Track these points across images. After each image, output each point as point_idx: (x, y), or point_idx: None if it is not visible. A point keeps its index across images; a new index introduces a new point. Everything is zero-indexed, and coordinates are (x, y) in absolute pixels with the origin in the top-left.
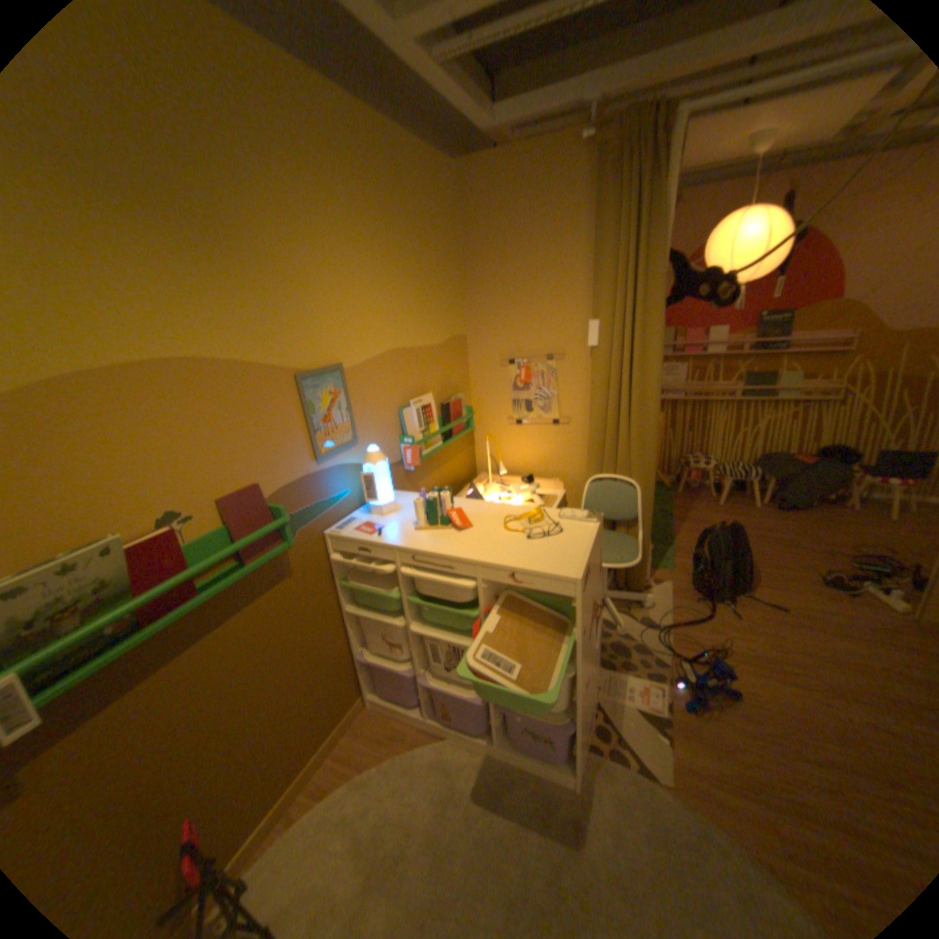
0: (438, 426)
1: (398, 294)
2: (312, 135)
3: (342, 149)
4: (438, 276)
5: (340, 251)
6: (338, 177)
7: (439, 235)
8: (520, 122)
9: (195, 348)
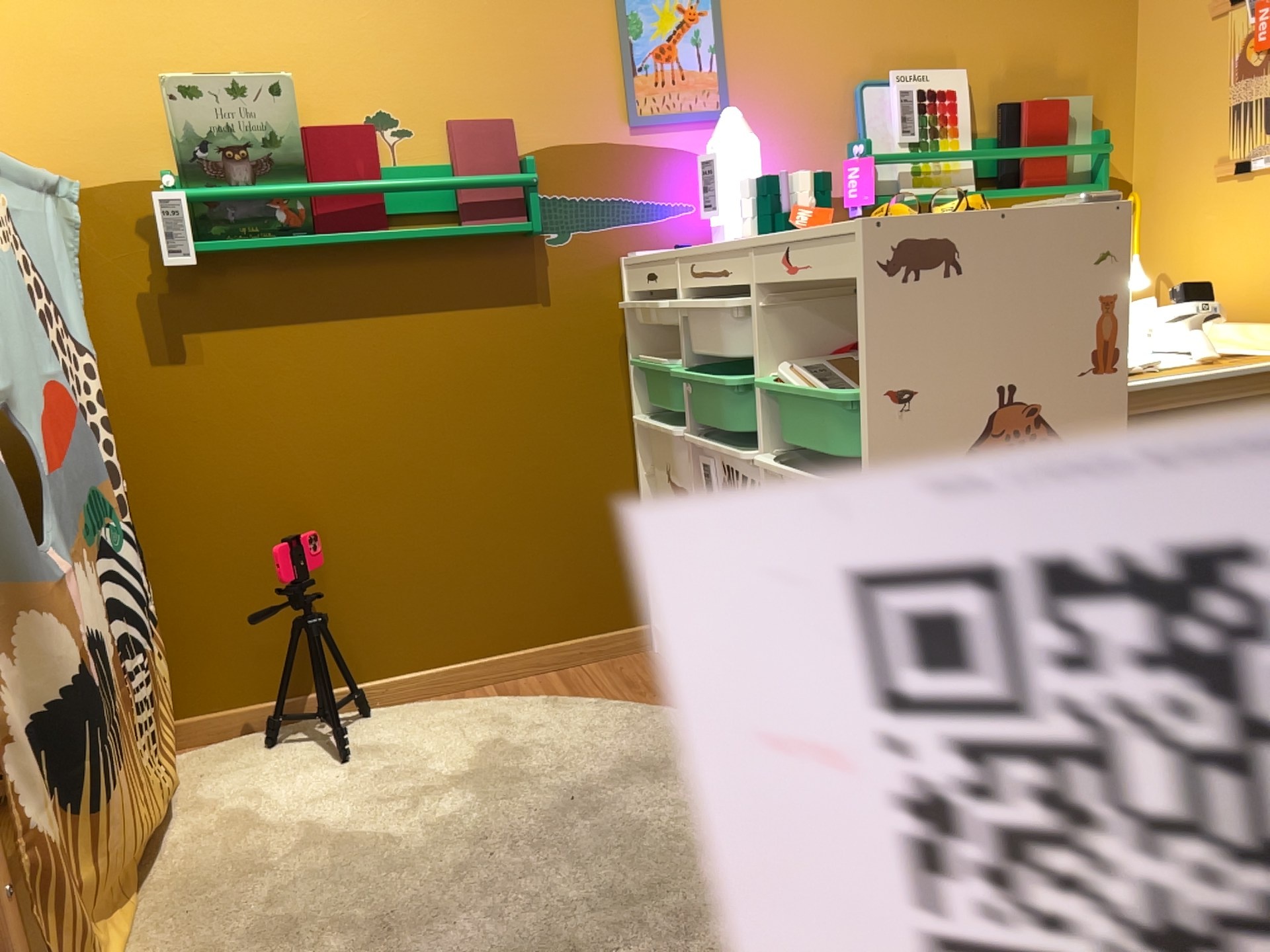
0: (970, 150)
1: None
2: None
3: None
4: None
5: None
6: None
7: None
8: None
9: None
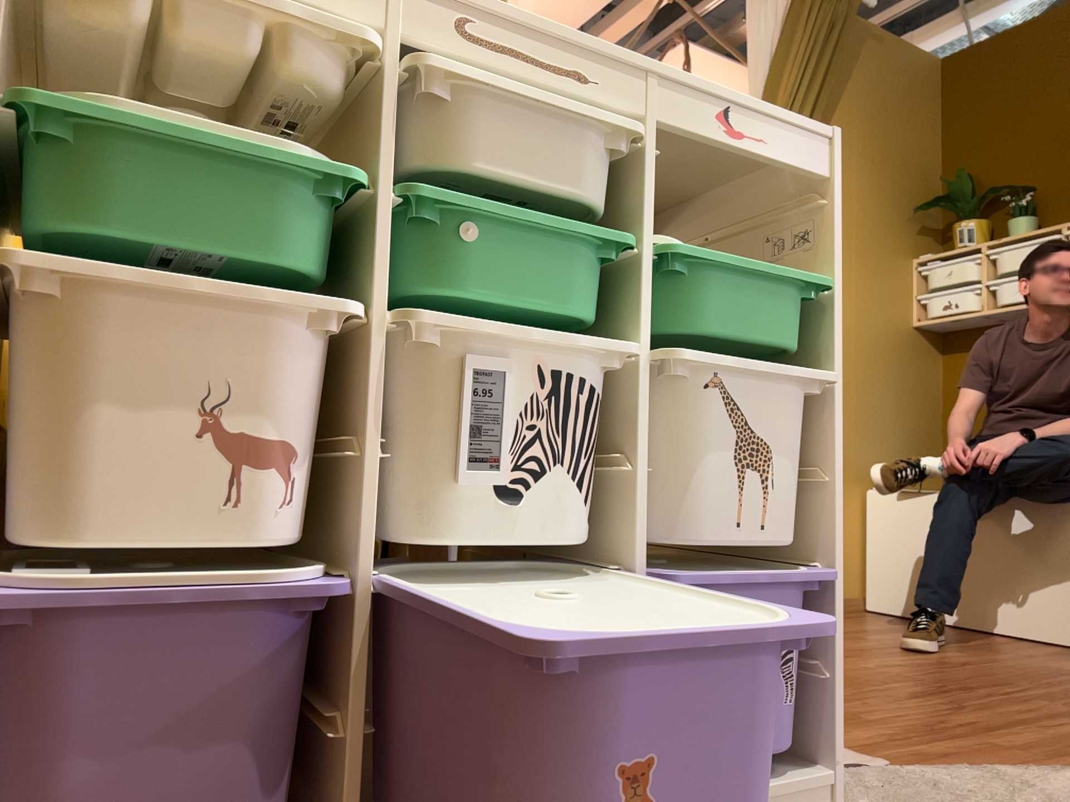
0: None
1: None
2: None
3: None
4: None
5: None
6: None
7: None
8: None
9: None
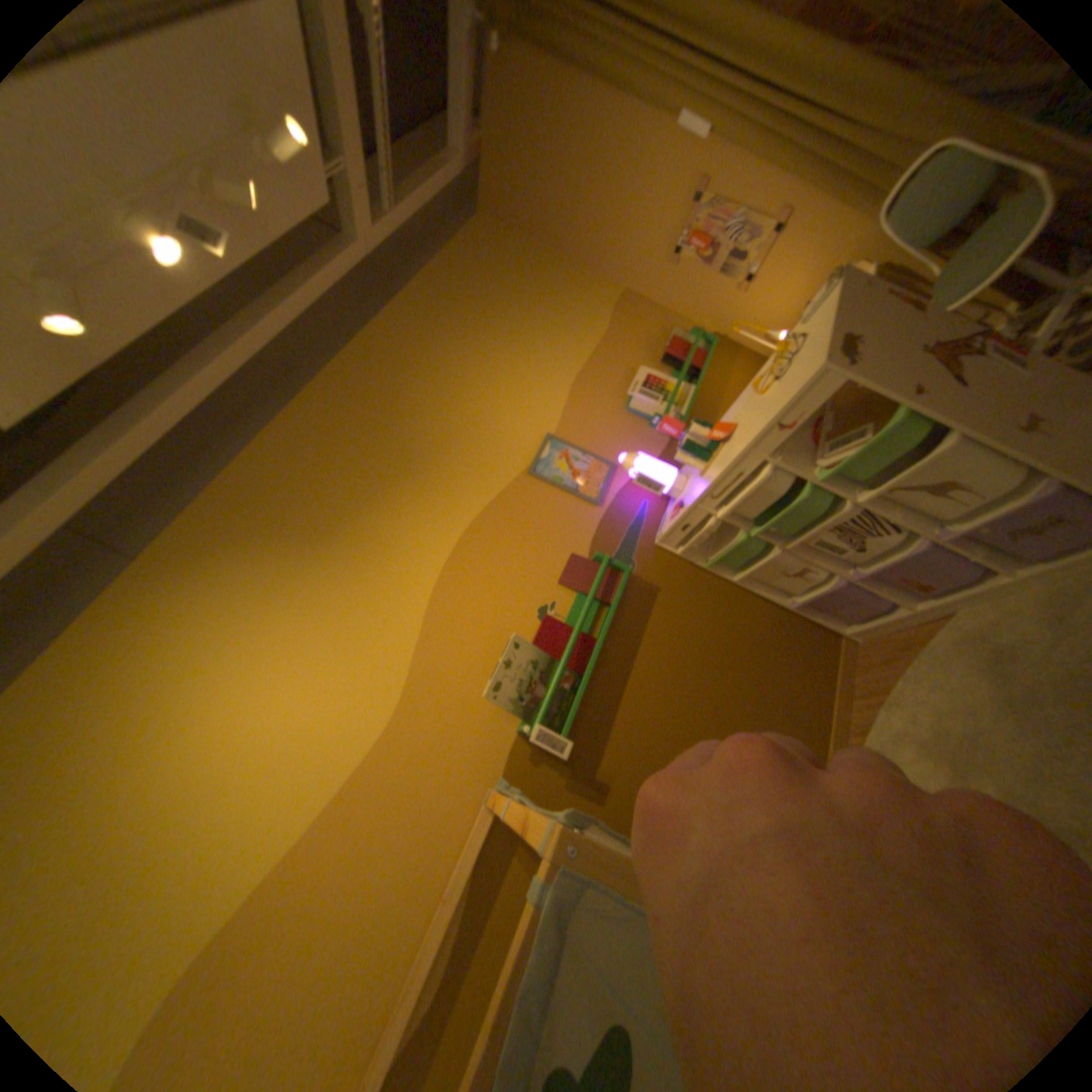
0: (677, 378)
1: (538, 344)
2: (401, 349)
3: (419, 329)
4: (552, 290)
5: (476, 377)
6: (433, 345)
7: (522, 268)
8: (469, 117)
9: (467, 518)
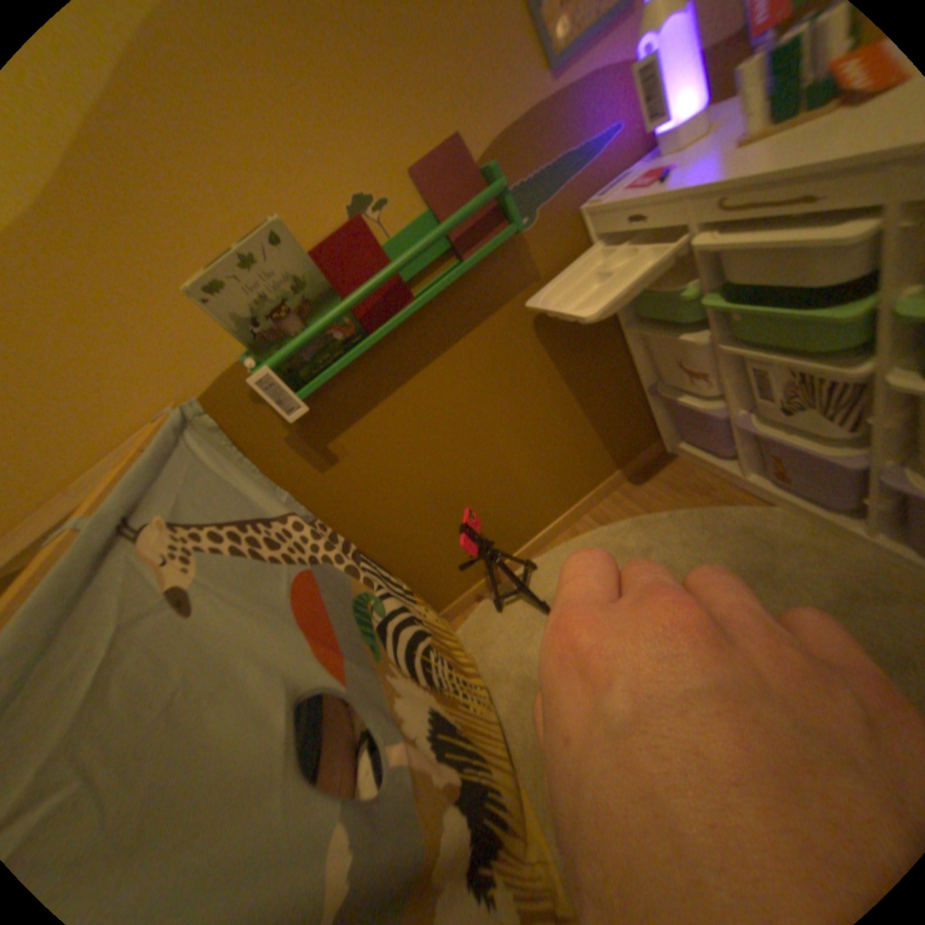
0: None
1: None
2: None
3: None
4: None
5: None
6: None
7: None
8: None
9: None
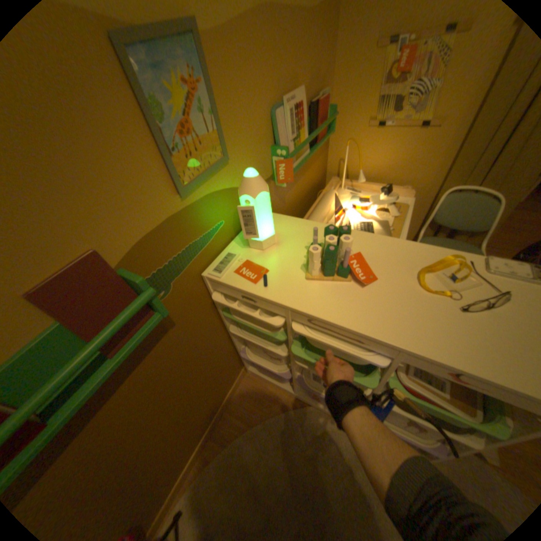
0: (307, 131)
1: None
2: None
3: None
4: None
5: None
6: None
7: None
8: None
9: None
